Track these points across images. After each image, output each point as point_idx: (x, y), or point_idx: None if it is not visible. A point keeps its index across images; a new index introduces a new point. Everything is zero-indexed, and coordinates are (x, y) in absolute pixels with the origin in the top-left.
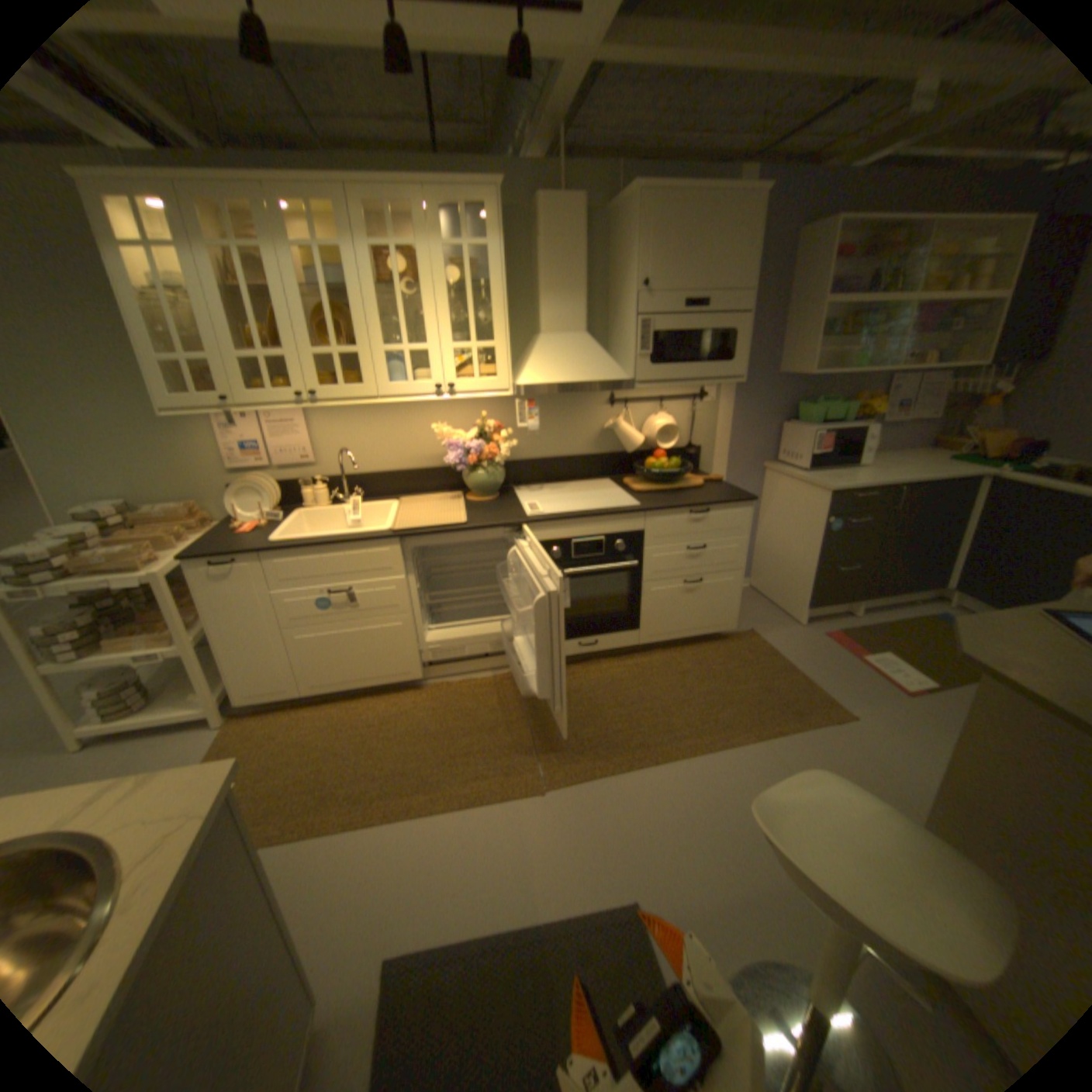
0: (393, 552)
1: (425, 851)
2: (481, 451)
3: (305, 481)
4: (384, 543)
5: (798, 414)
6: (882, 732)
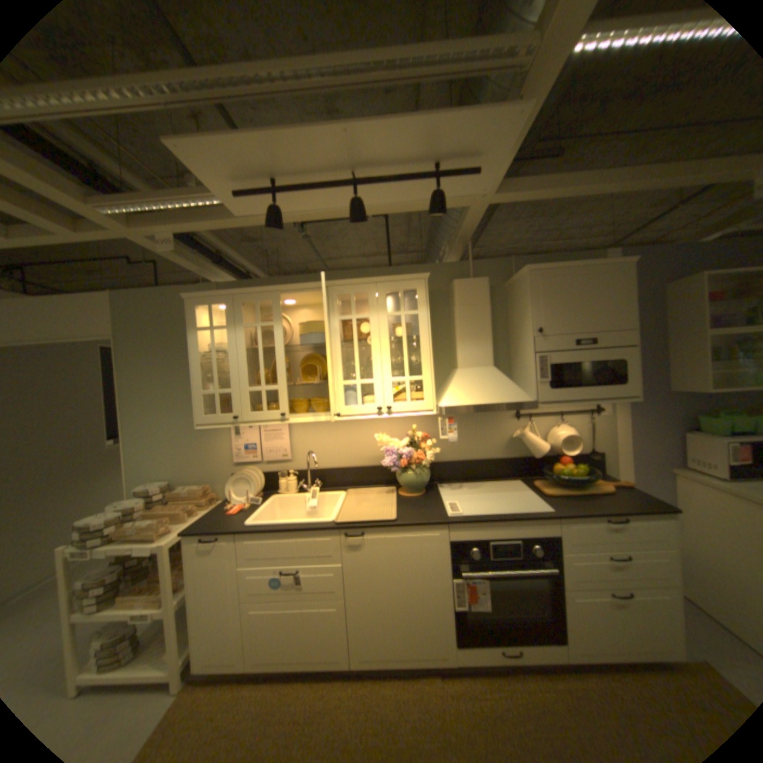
0: (334, 542)
1: None
2: (410, 457)
3: (282, 474)
4: (327, 534)
5: (699, 426)
6: None
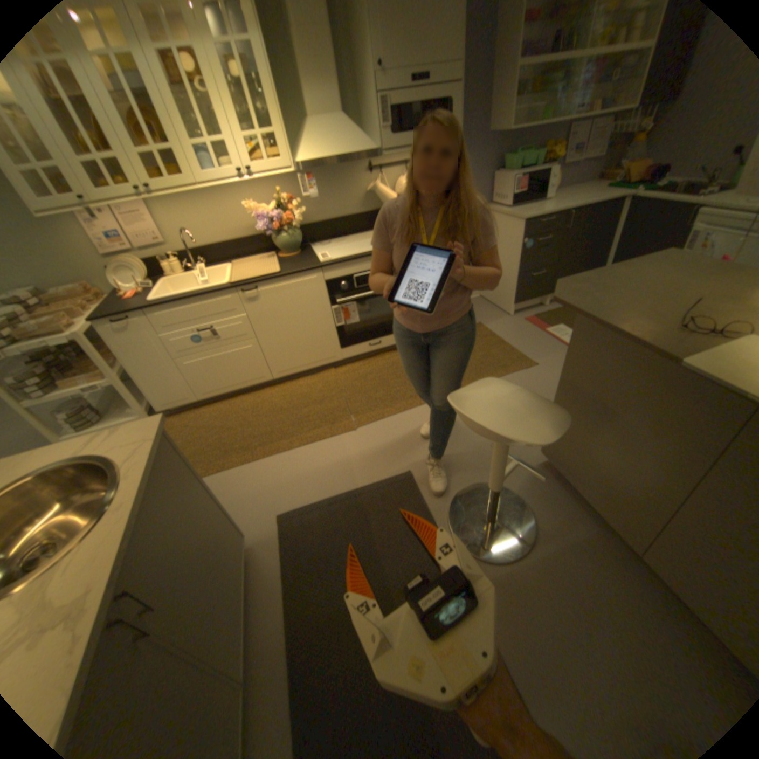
0: (234, 299)
1: (291, 467)
2: (280, 219)
3: (161, 258)
4: (226, 294)
5: (504, 164)
6: (550, 369)
